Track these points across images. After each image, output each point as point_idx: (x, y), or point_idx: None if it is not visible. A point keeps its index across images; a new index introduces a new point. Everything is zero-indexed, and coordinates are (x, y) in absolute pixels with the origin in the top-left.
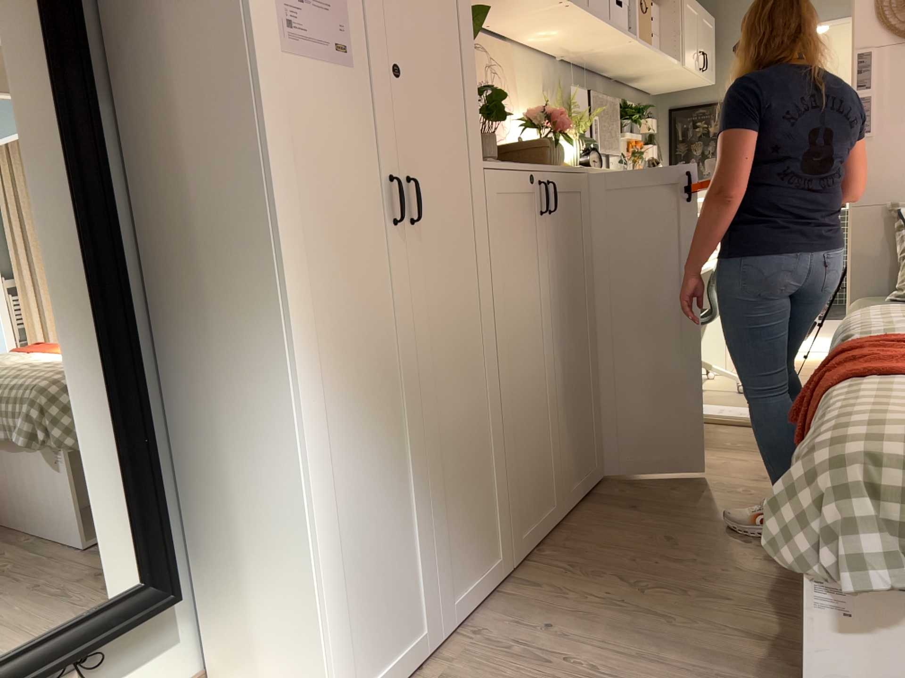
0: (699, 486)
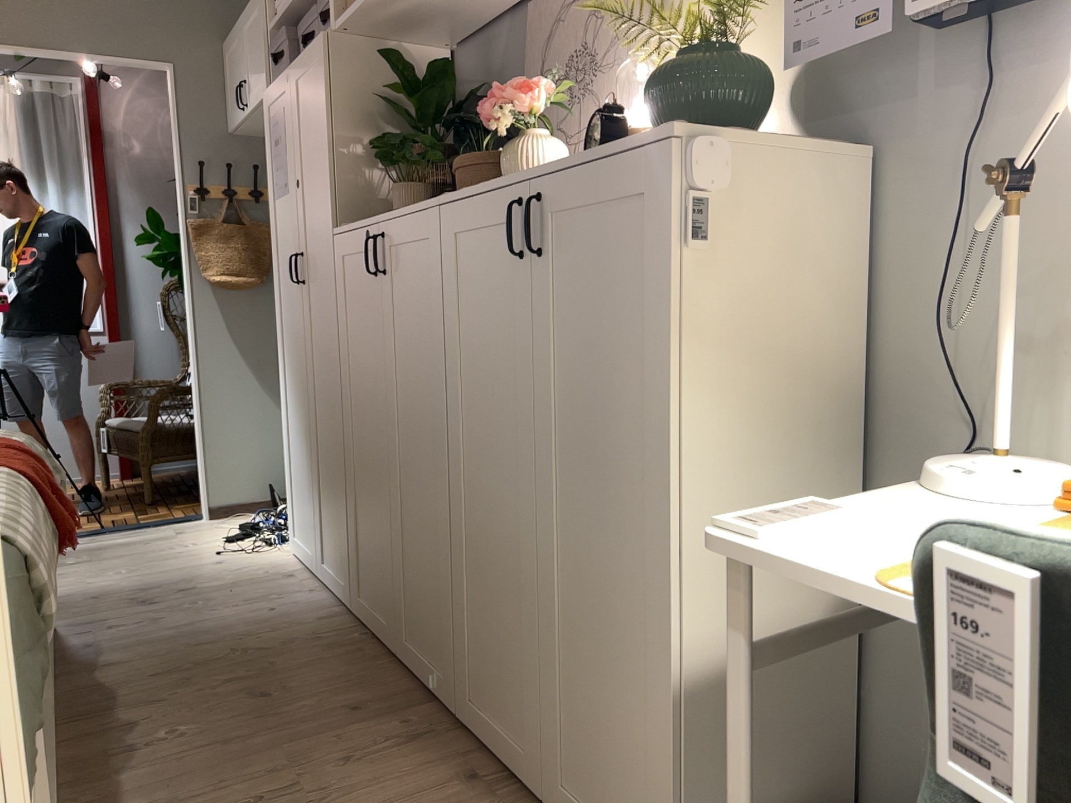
0: (320, 795)
